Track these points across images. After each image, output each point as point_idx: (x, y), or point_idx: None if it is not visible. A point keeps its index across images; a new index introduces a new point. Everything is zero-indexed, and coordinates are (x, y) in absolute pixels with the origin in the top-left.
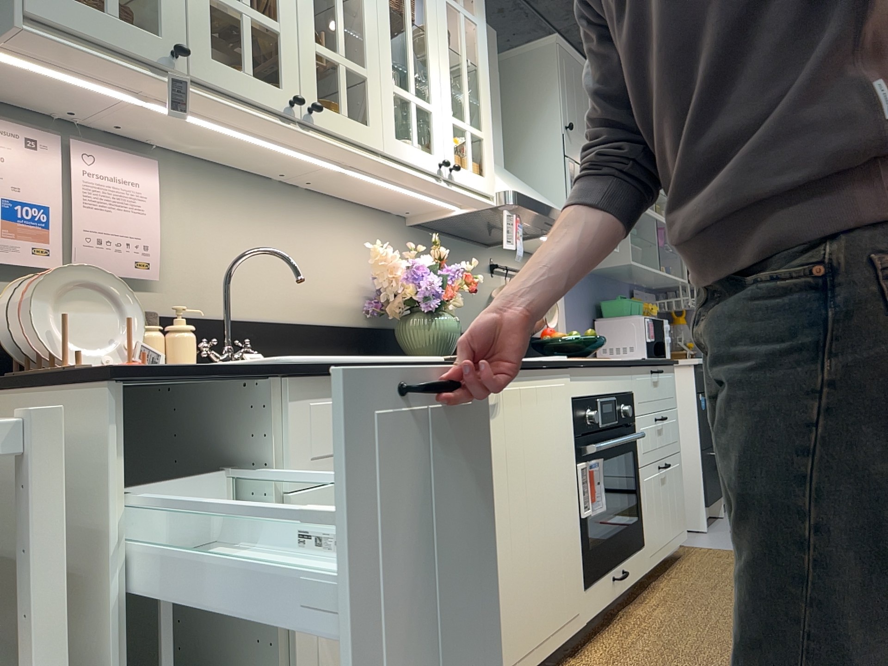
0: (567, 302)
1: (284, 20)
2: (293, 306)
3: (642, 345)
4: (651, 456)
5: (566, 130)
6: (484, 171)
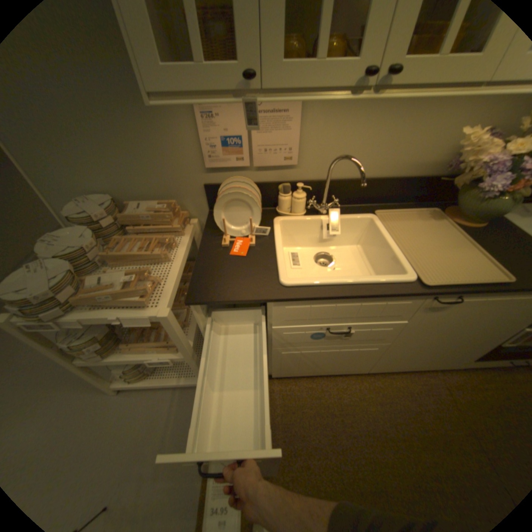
0: None
1: None
2: (386, 167)
3: None
4: None
5: None
6: None
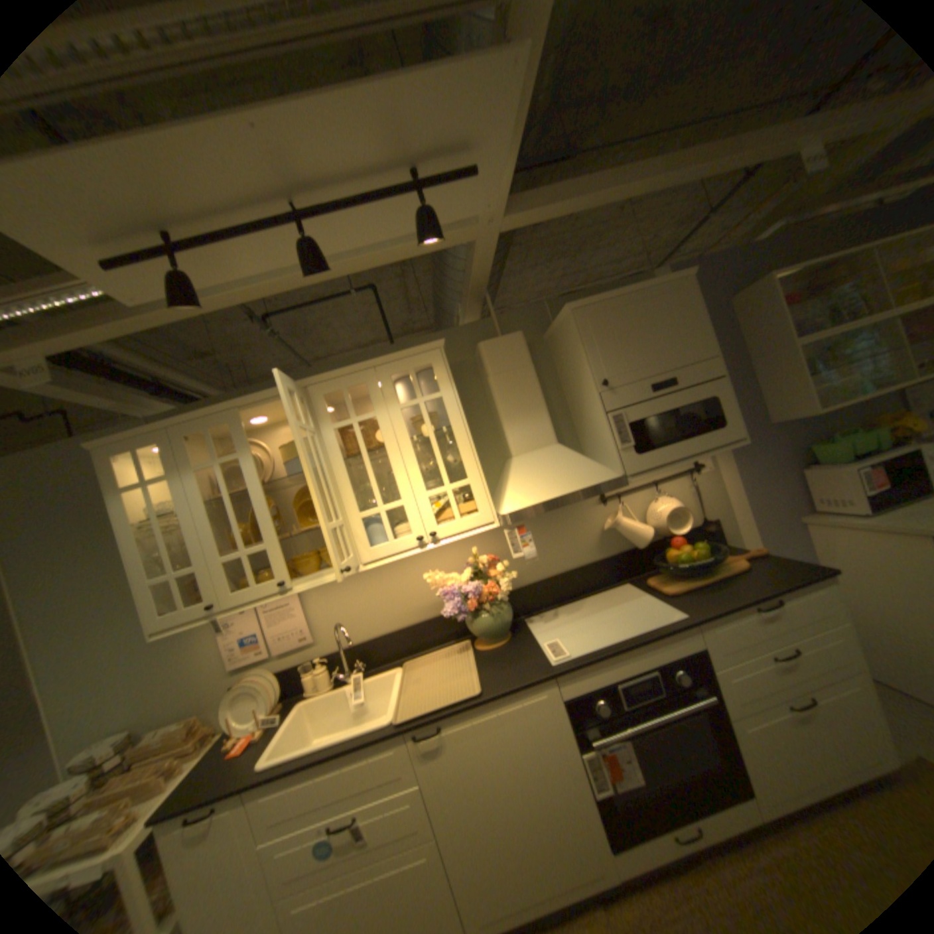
0: (739, 474)
1: (267, 539)
2: (400, 618)
3: (863, 498)
4: (763, 705)
5: (602, 387)
6: (478, 507)
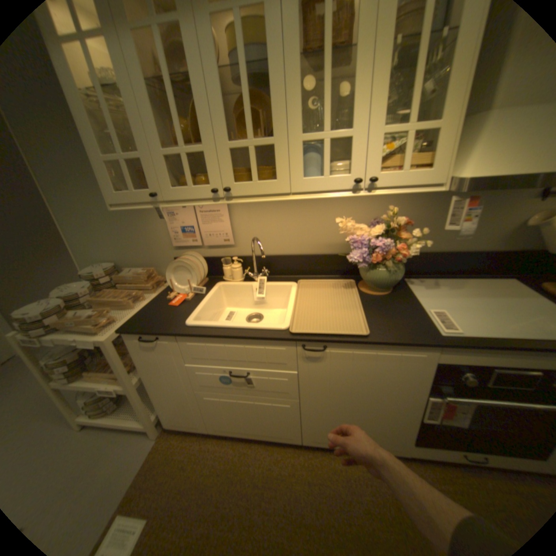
0: None
1: (206, 141)
2: (303, 247)
3: None
4: None
5: None
6: (435, 162)
